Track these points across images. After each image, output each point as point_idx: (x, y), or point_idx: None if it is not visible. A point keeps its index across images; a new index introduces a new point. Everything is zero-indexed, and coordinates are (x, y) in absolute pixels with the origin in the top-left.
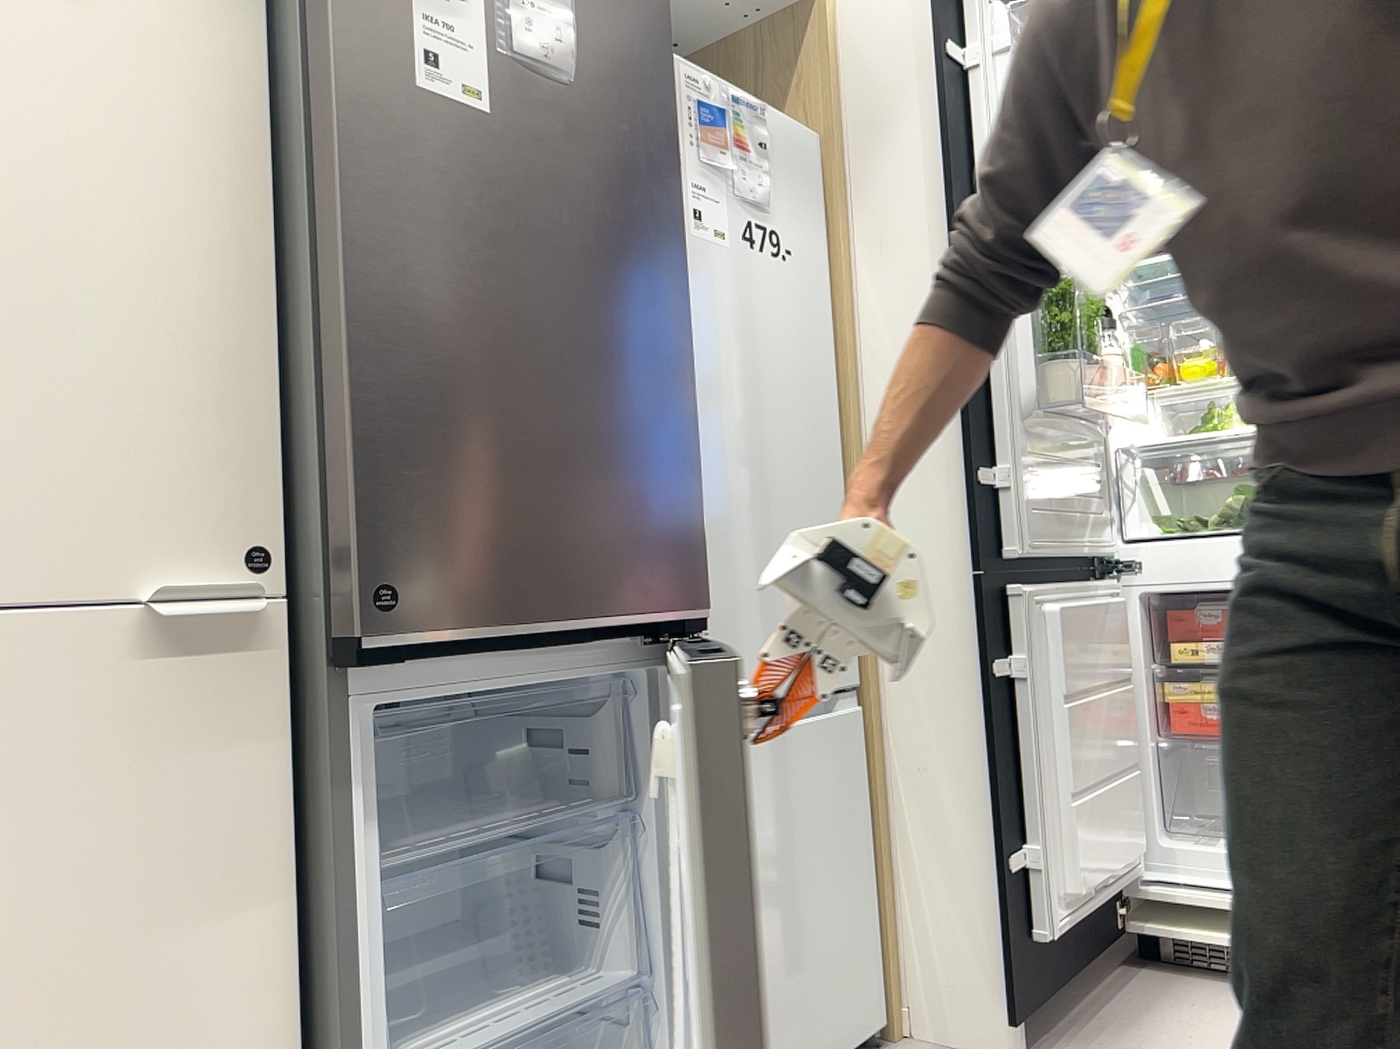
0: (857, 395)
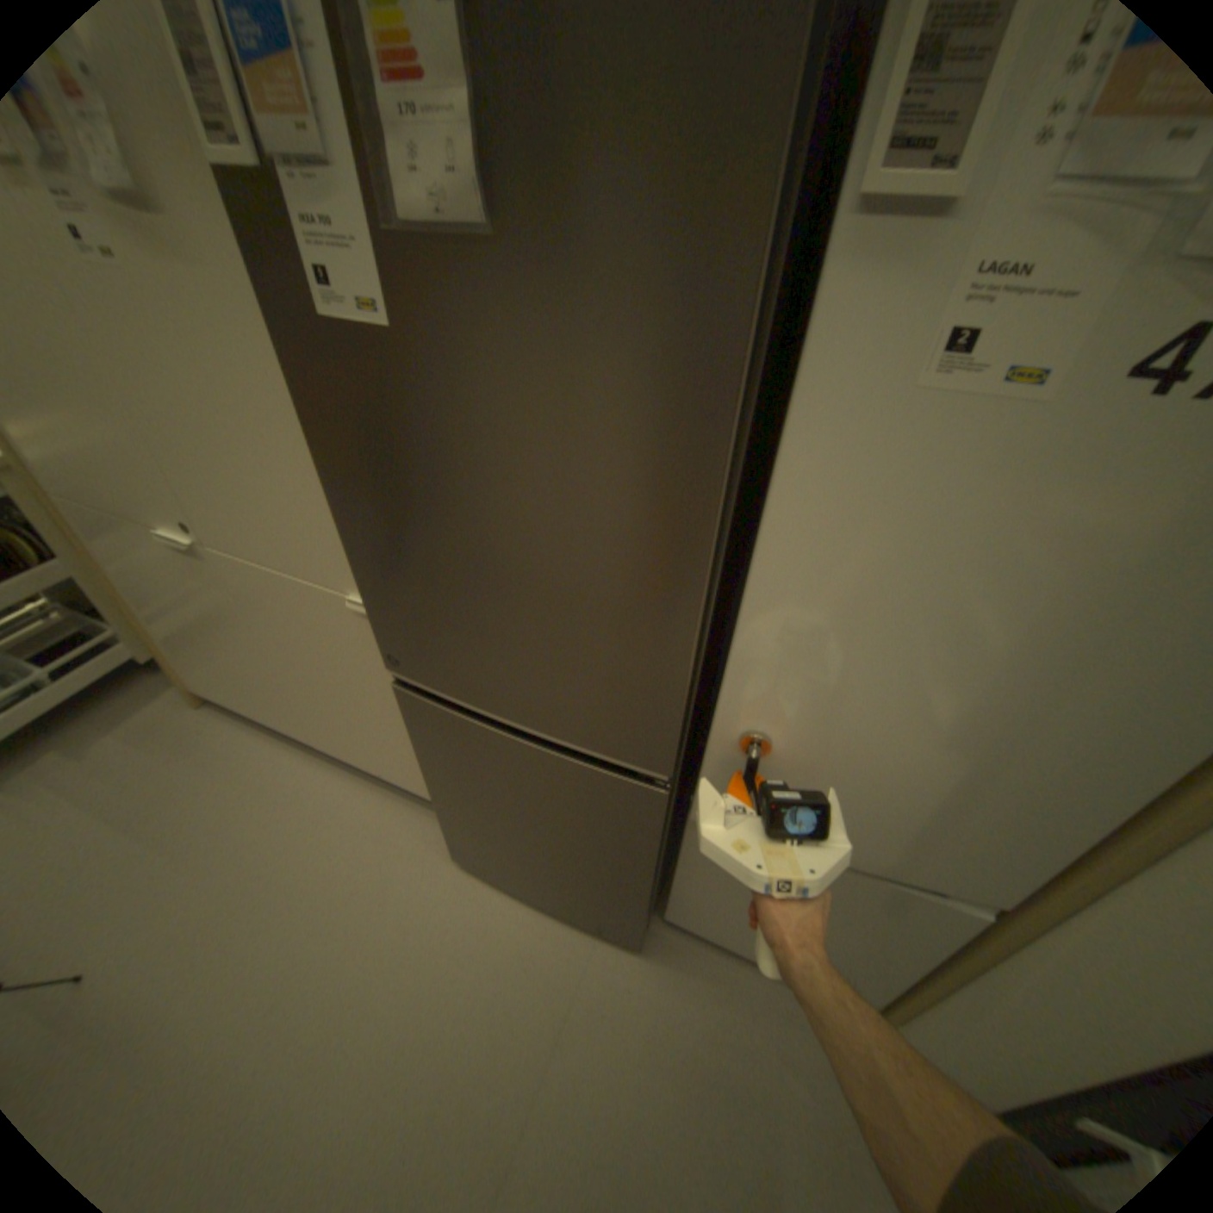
0: None
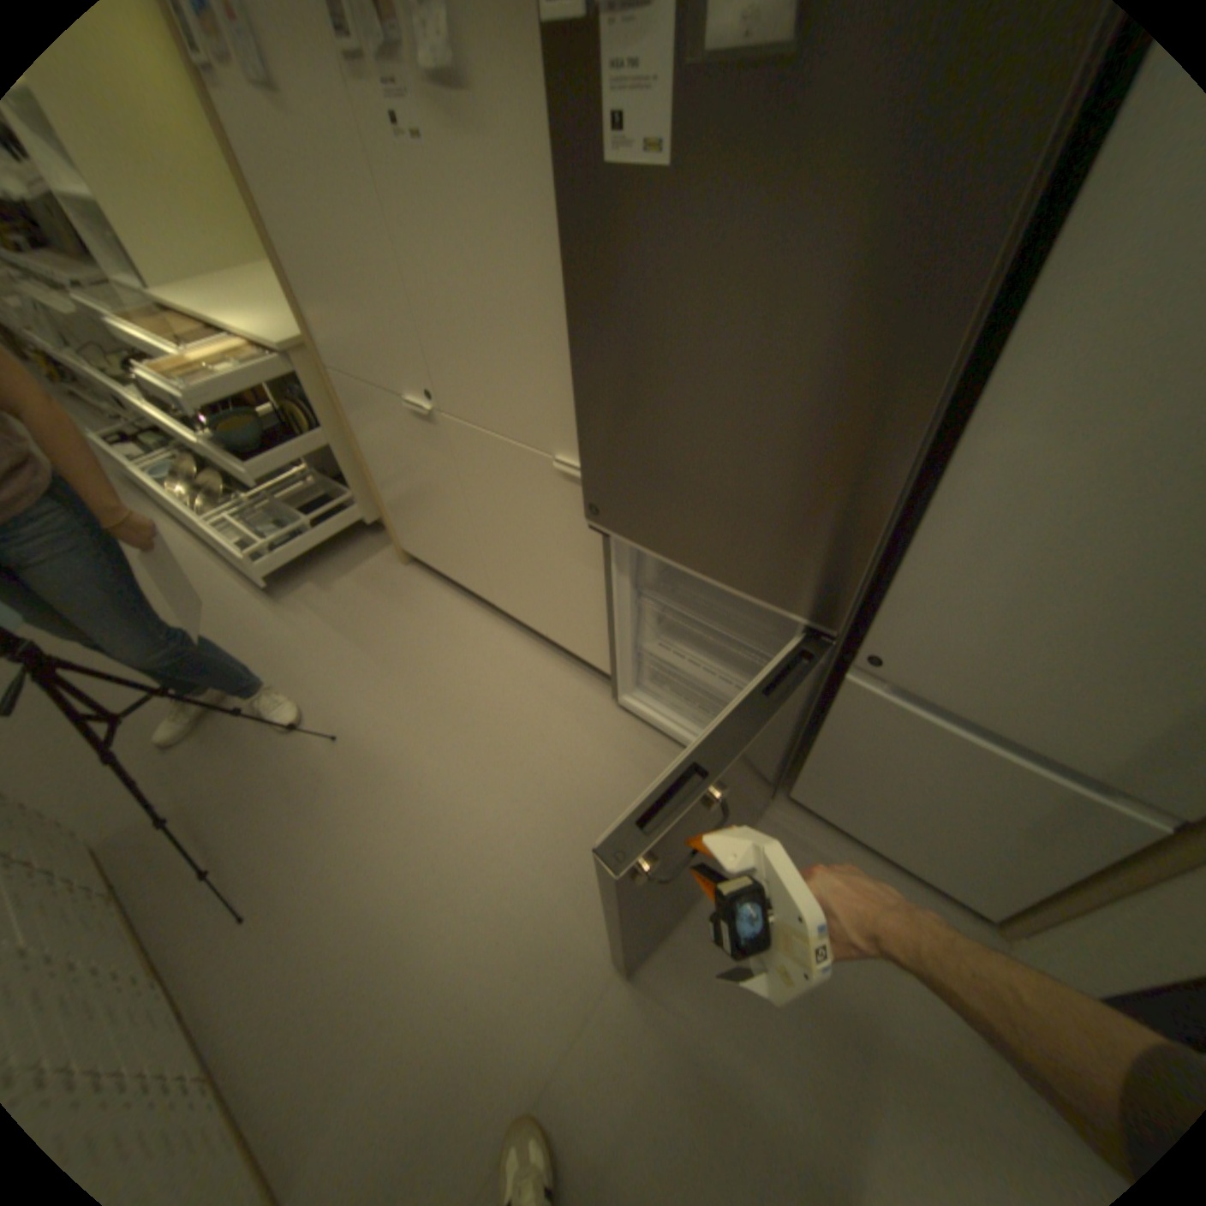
0: None
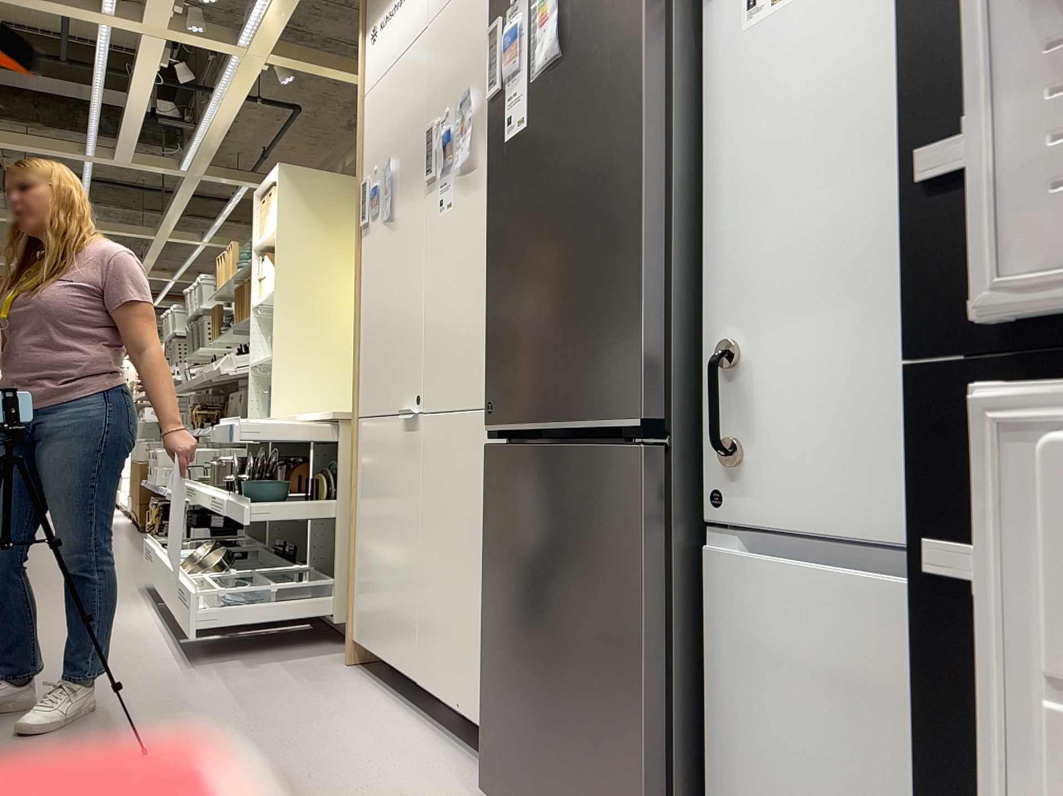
0: None
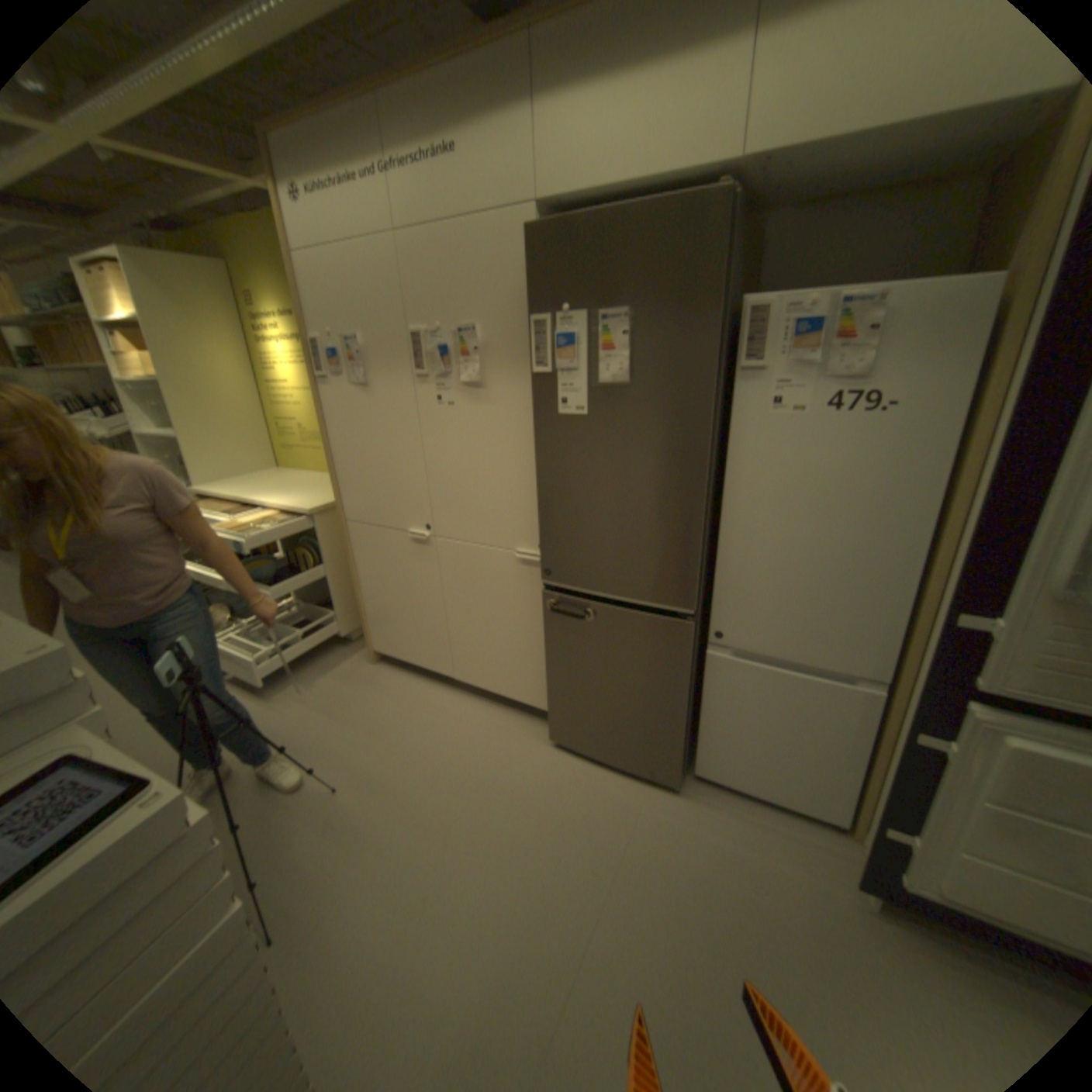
0: (963, 506)
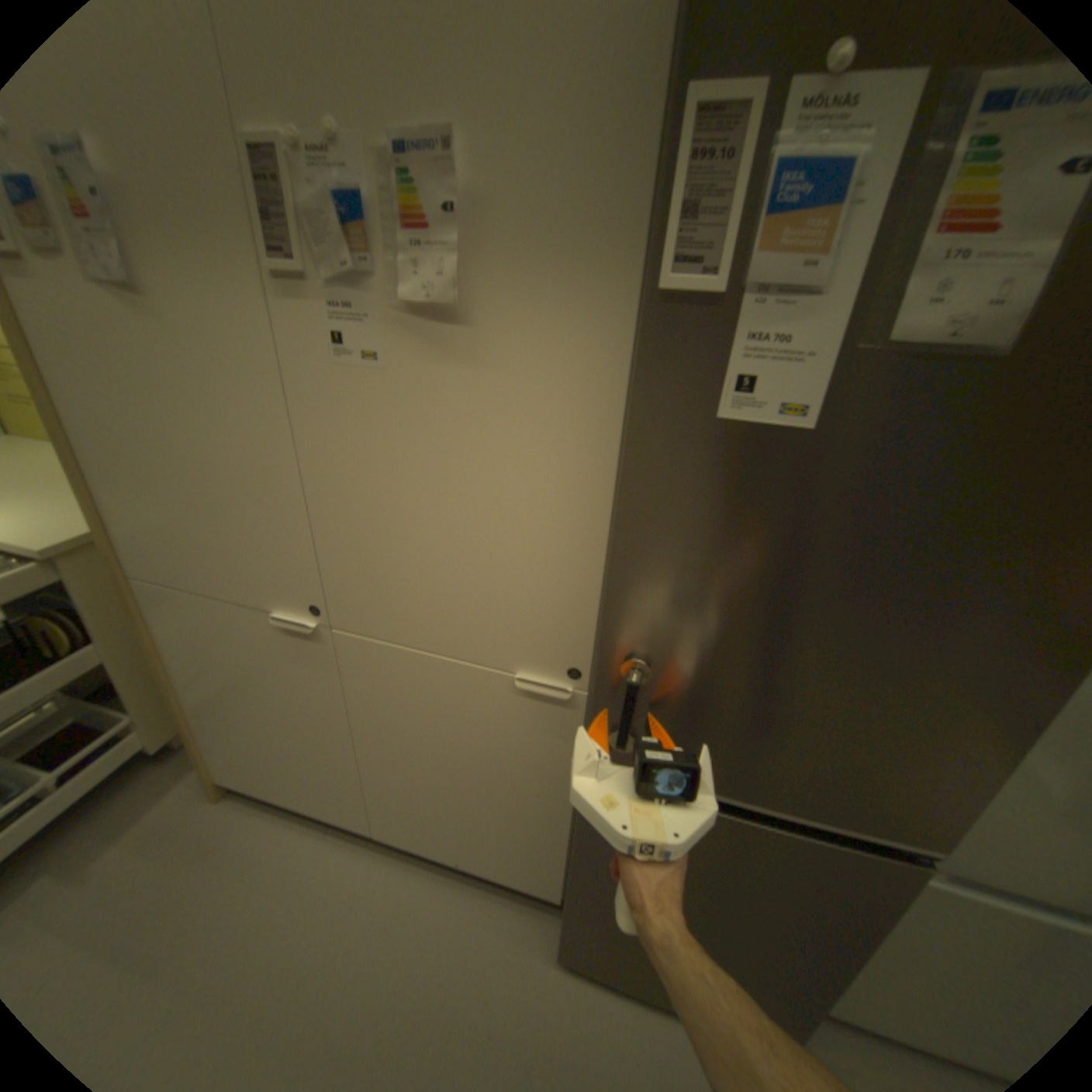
0: None
